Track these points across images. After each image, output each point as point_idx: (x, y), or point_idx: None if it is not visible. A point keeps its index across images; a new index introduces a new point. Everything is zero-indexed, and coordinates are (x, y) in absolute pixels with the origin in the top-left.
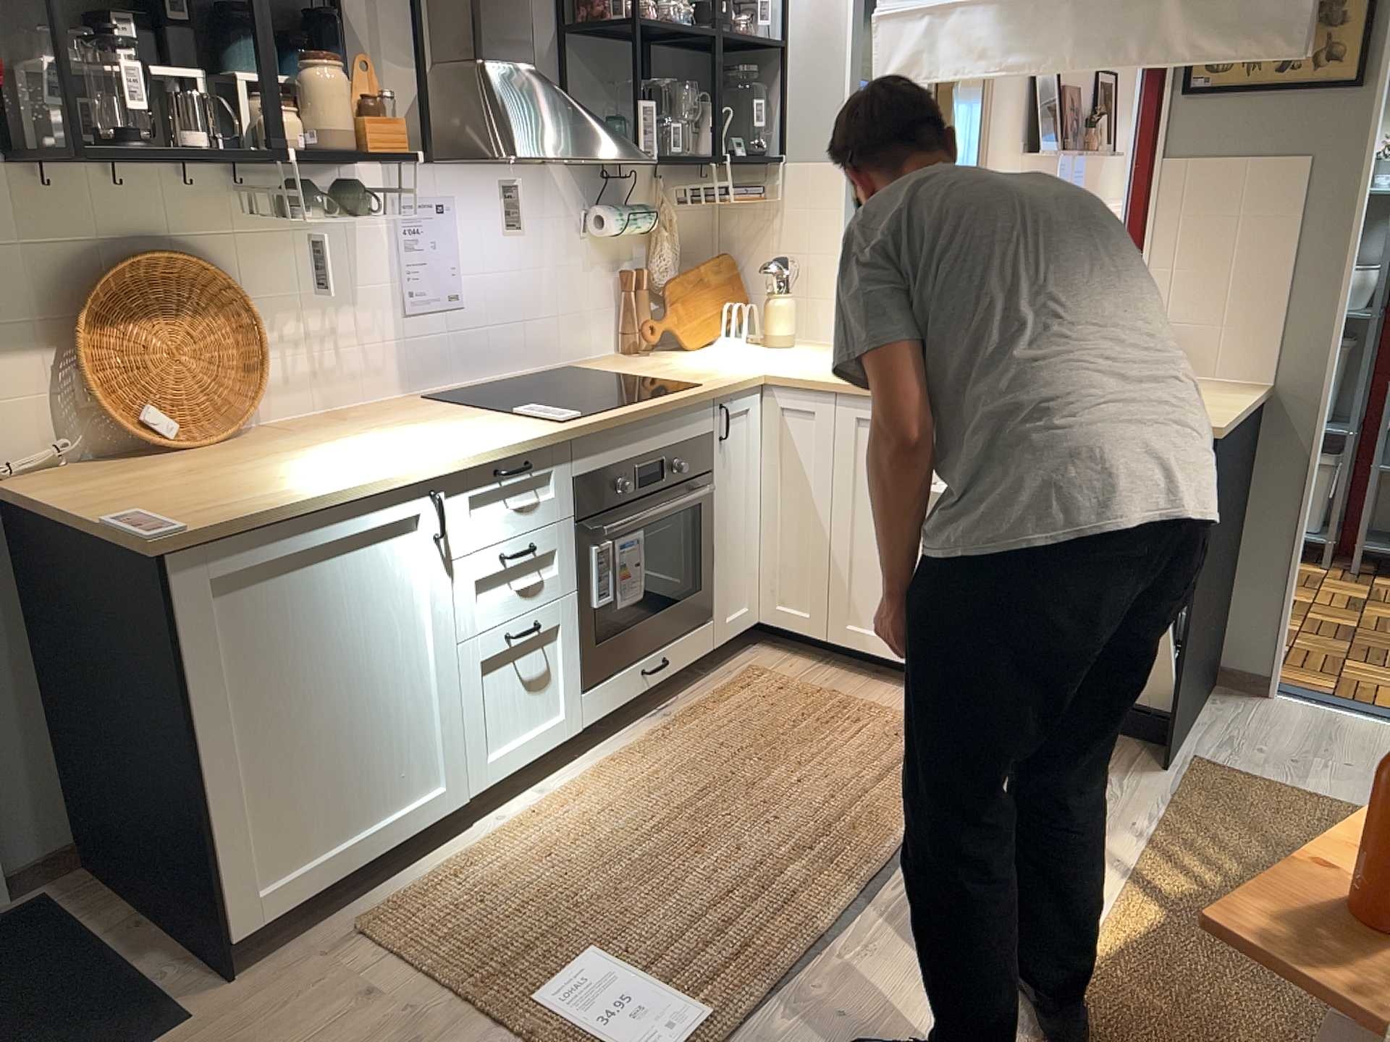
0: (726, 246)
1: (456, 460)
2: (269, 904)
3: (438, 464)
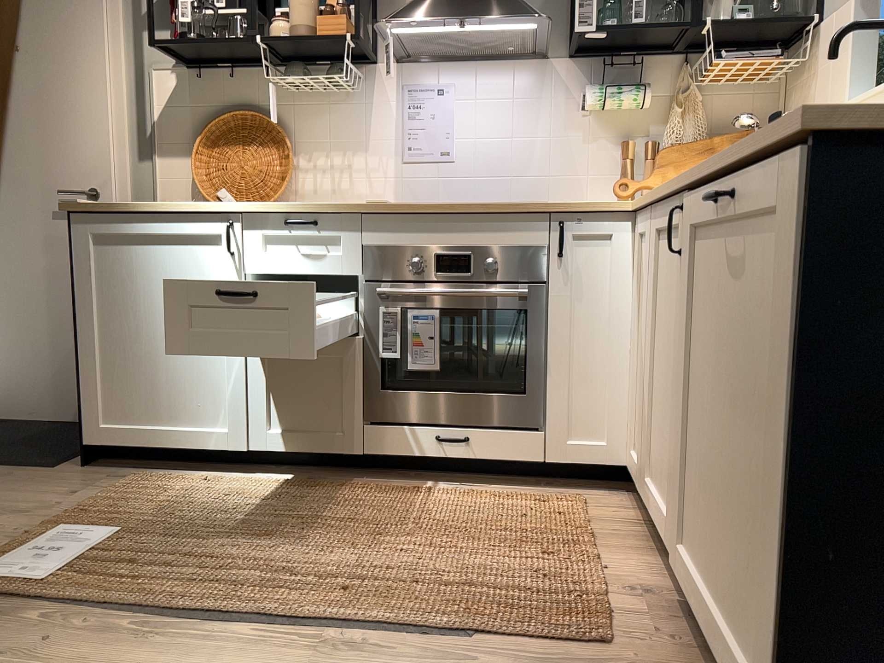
0: None
1: (248, 204)
2: (103, 434)
3: (235, 204)
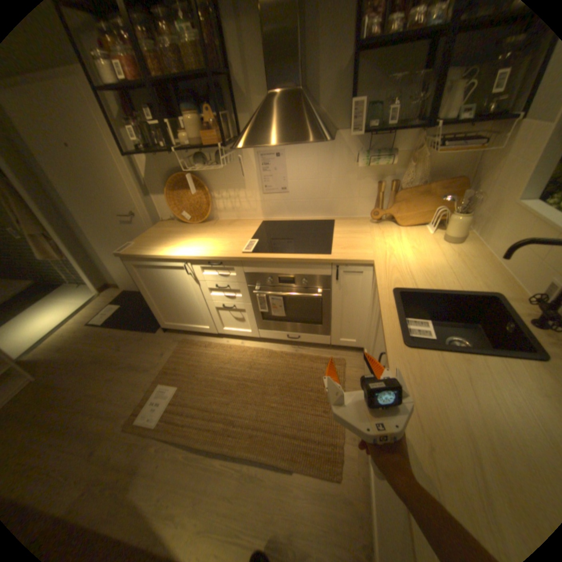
0: (479, 170)
1: (190, 256)
2: (166, 325)
3: (184, 255)
